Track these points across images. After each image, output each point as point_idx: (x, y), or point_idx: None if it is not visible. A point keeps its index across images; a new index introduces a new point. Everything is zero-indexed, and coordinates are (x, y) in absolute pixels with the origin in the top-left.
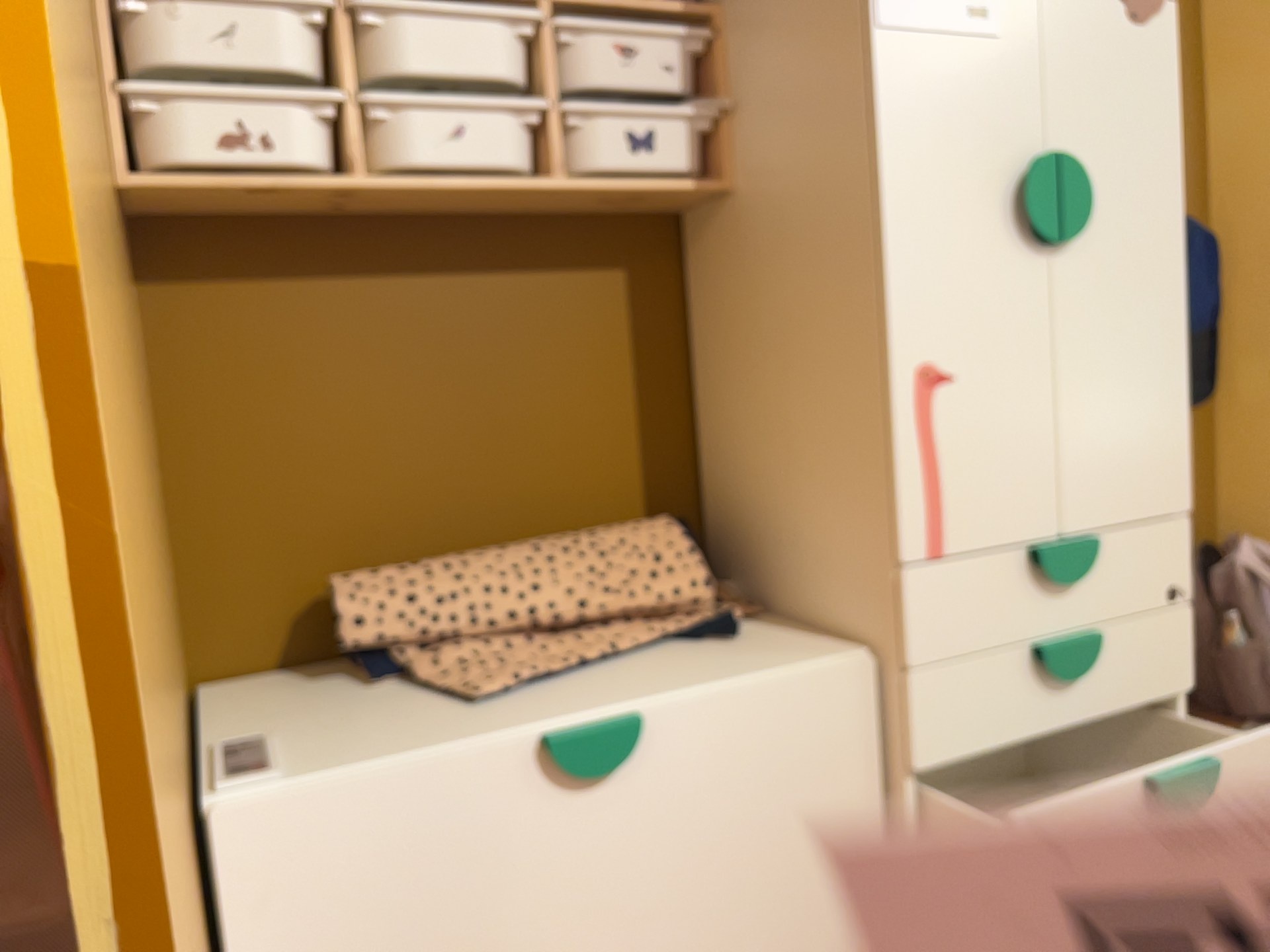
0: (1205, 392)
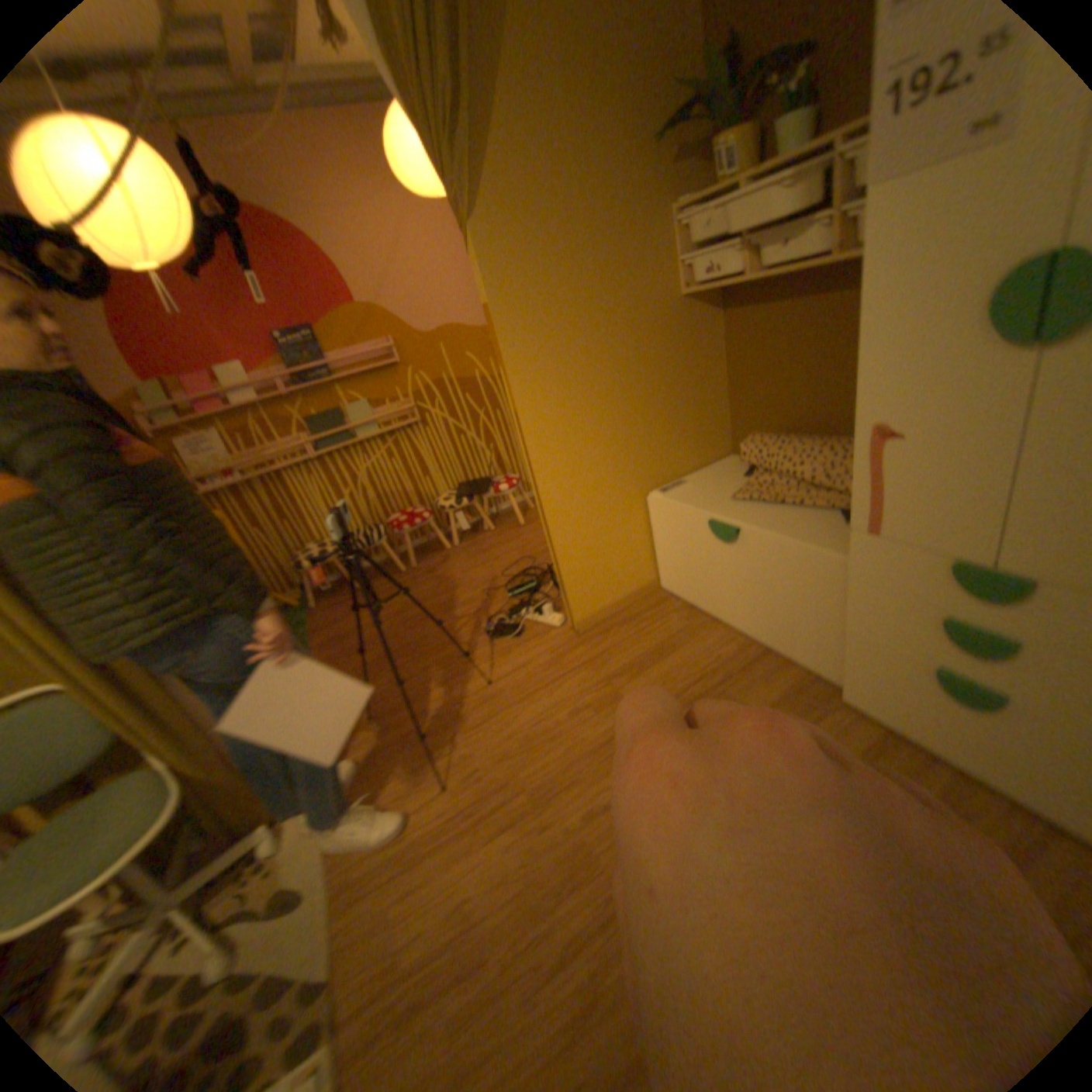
0: None
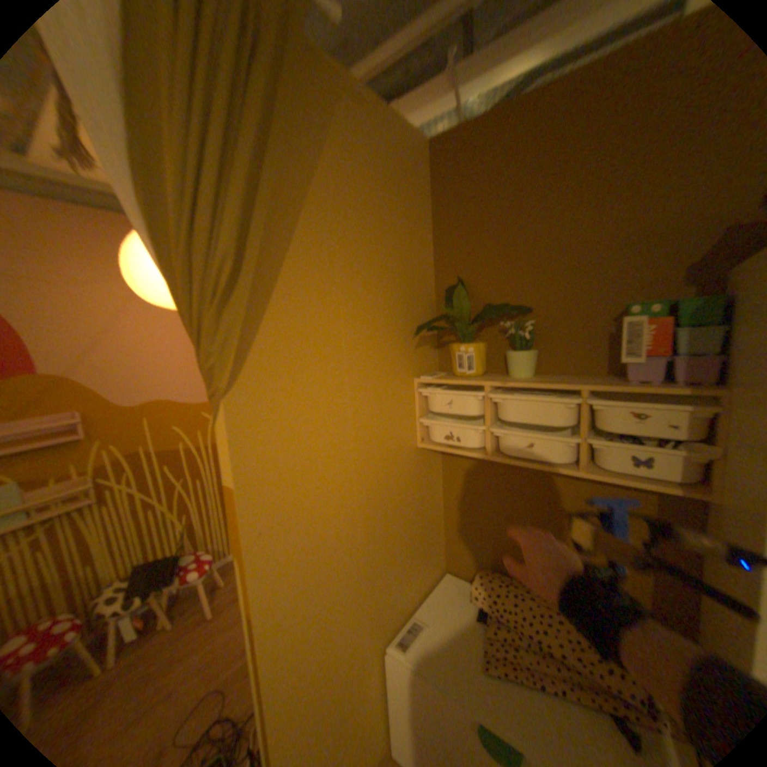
0: None
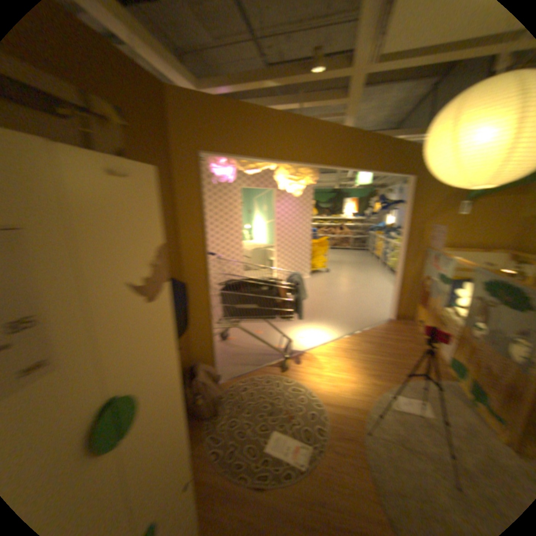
0: (187, 330)
